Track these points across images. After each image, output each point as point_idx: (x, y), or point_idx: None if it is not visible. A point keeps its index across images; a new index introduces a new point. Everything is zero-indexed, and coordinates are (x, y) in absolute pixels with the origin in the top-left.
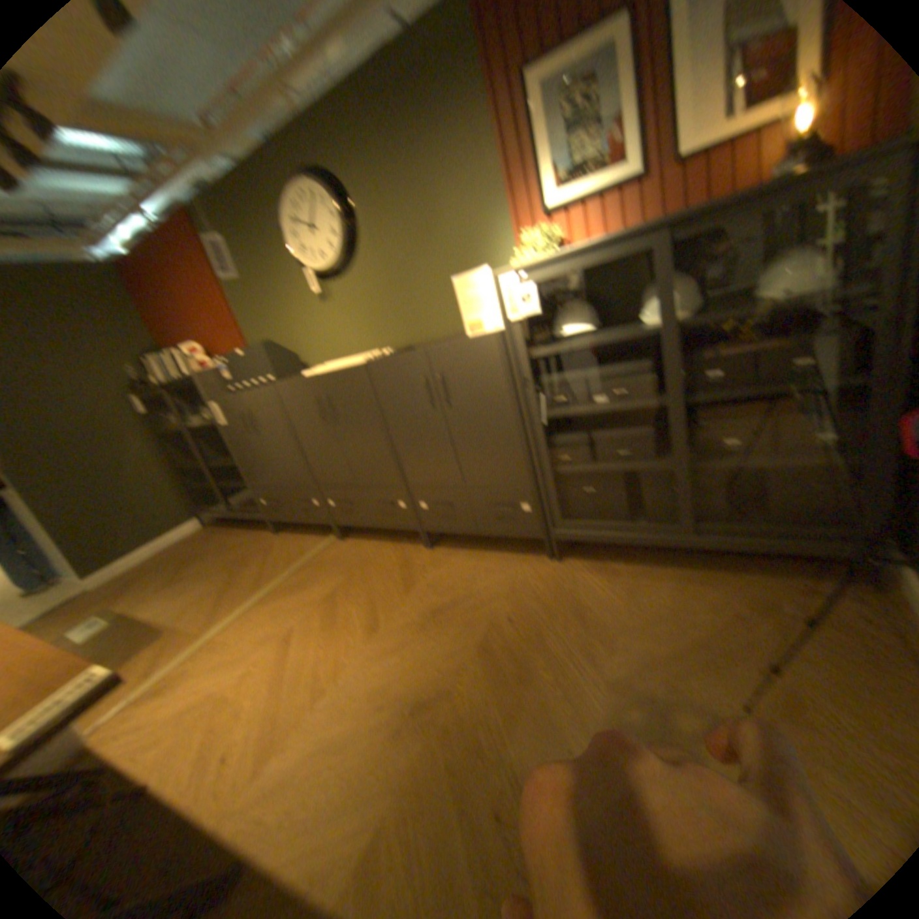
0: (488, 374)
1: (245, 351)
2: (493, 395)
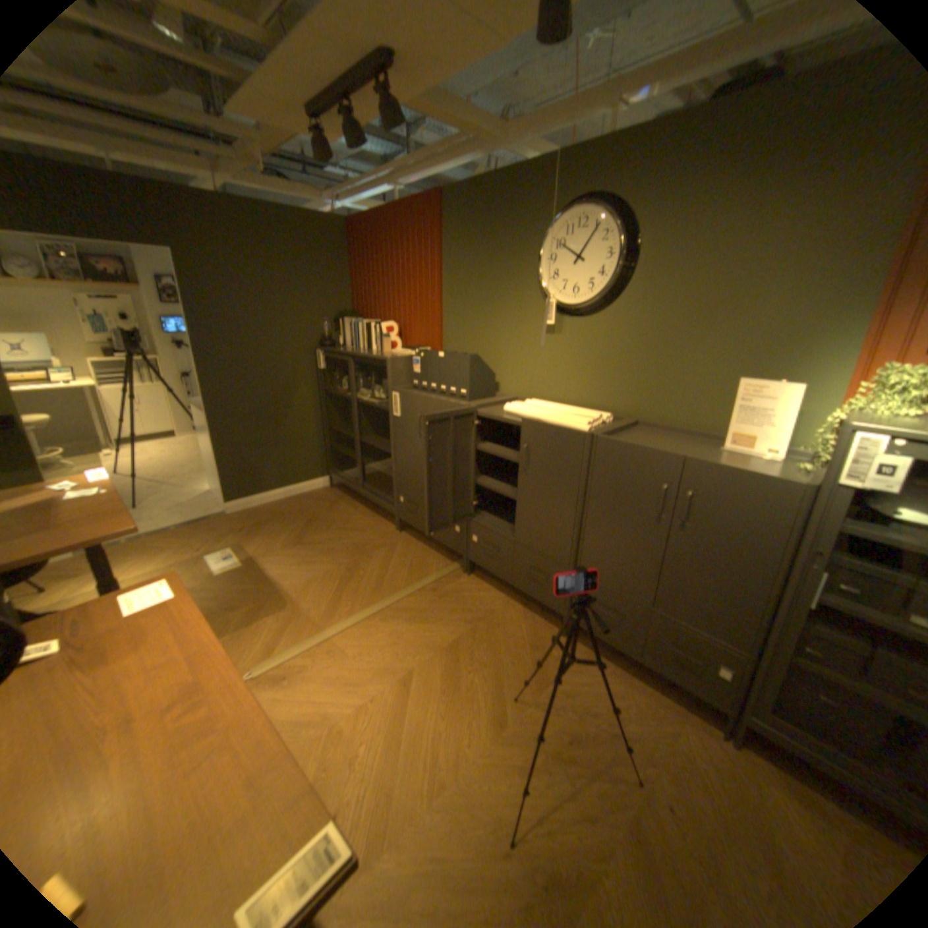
0: (762, 521)
1: (446, 353)
2: (755, 545)
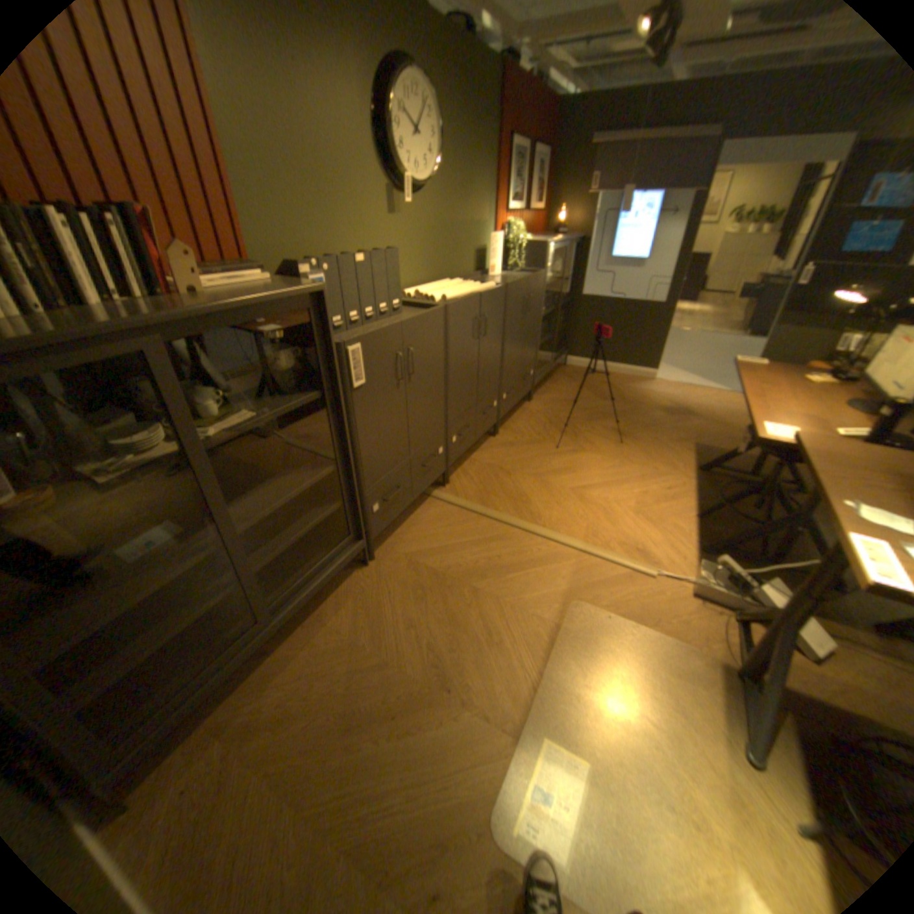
0: (539, 295)
1: (368, 254)
2: (537, 307)
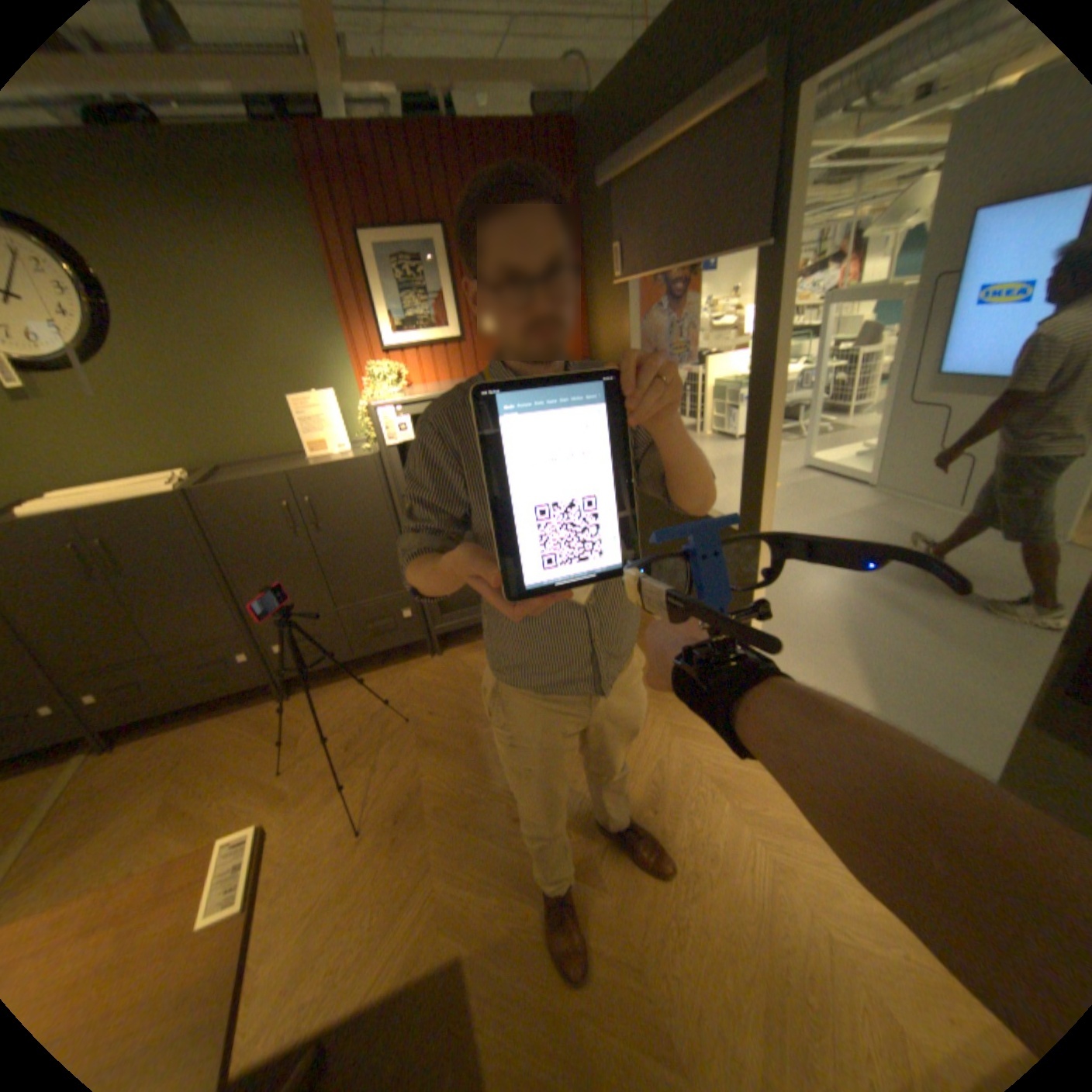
0: (364, 493)
1: None
2: (370, 513)
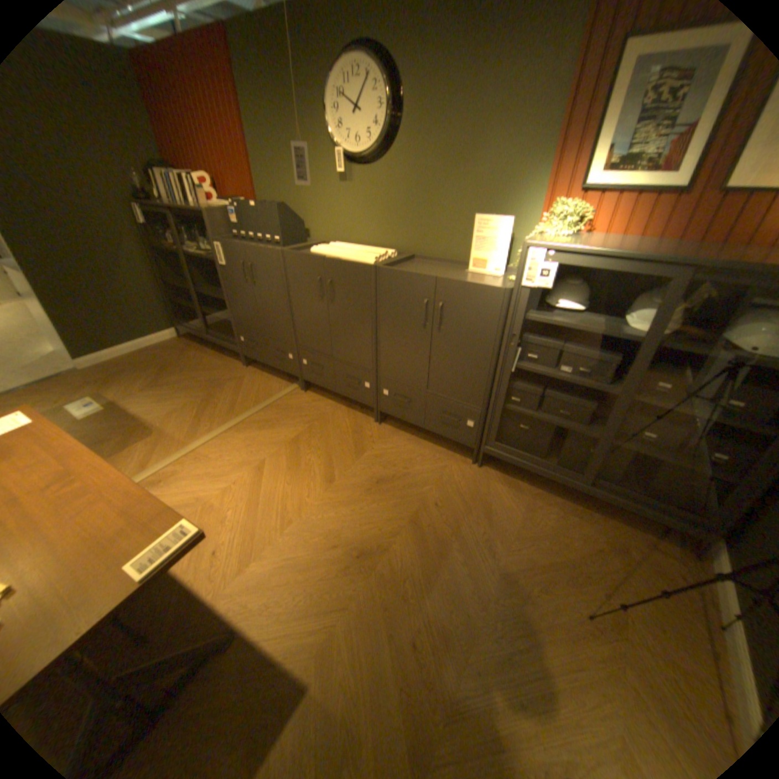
0: (482, 318)
1: (256, 202)
2: (479, 336)
